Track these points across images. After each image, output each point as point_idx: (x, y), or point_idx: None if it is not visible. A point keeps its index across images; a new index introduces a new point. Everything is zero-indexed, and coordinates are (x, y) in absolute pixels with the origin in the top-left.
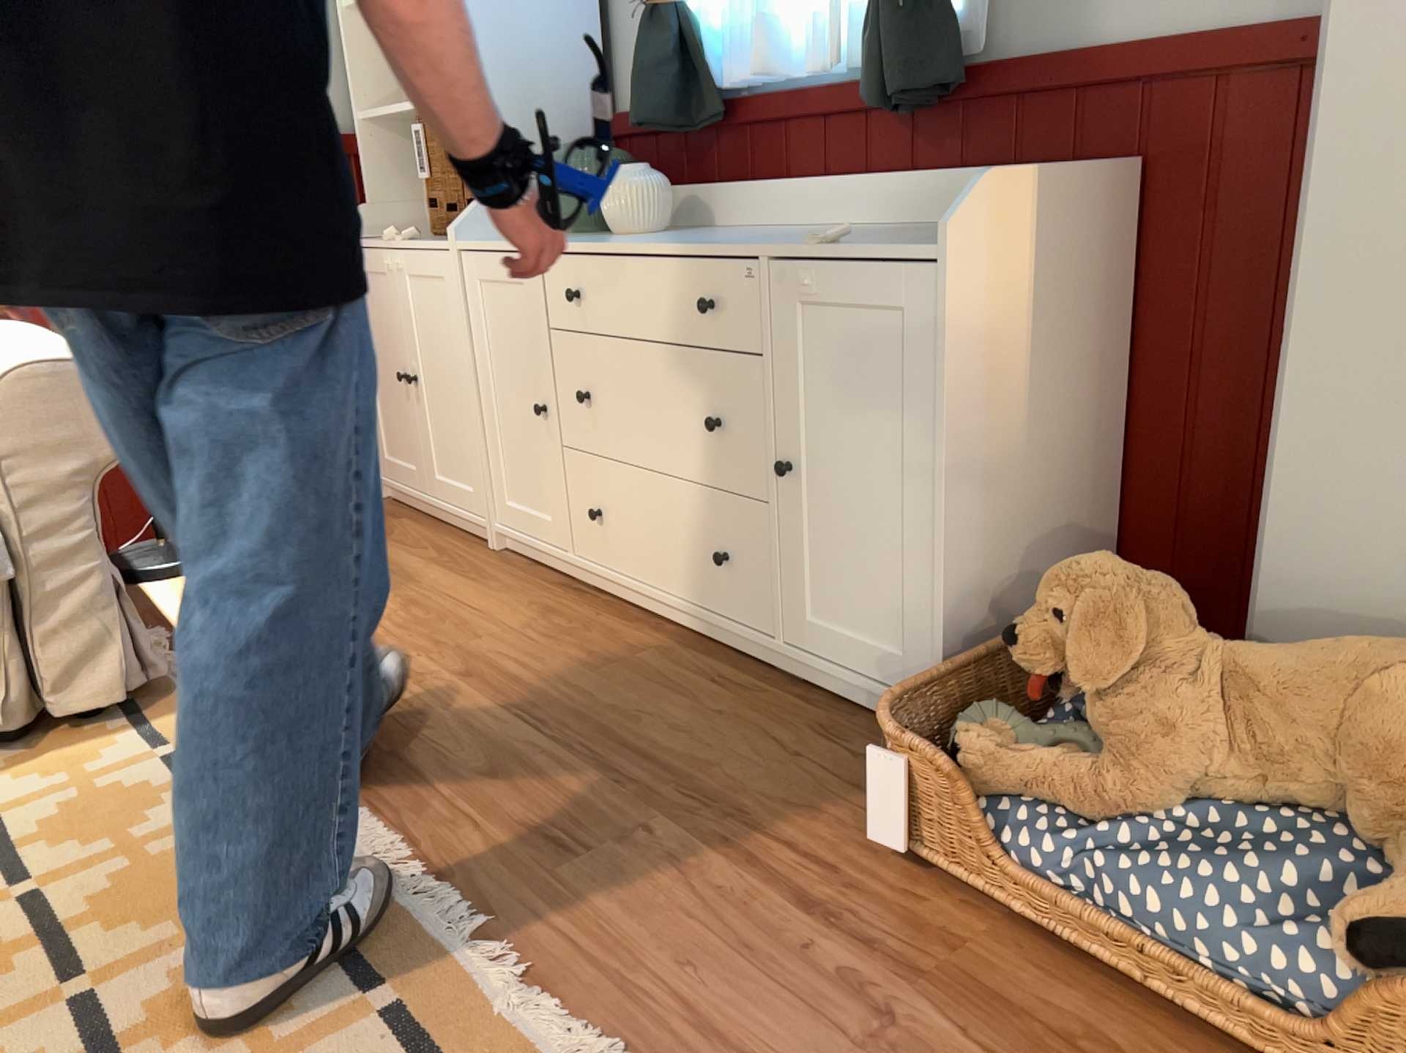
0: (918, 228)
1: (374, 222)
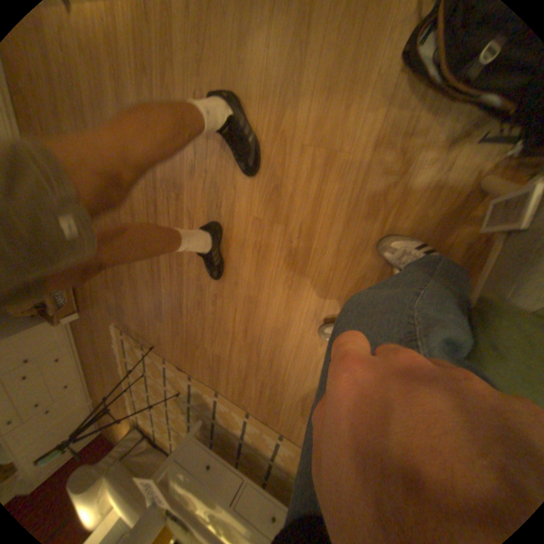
0: None
1: None
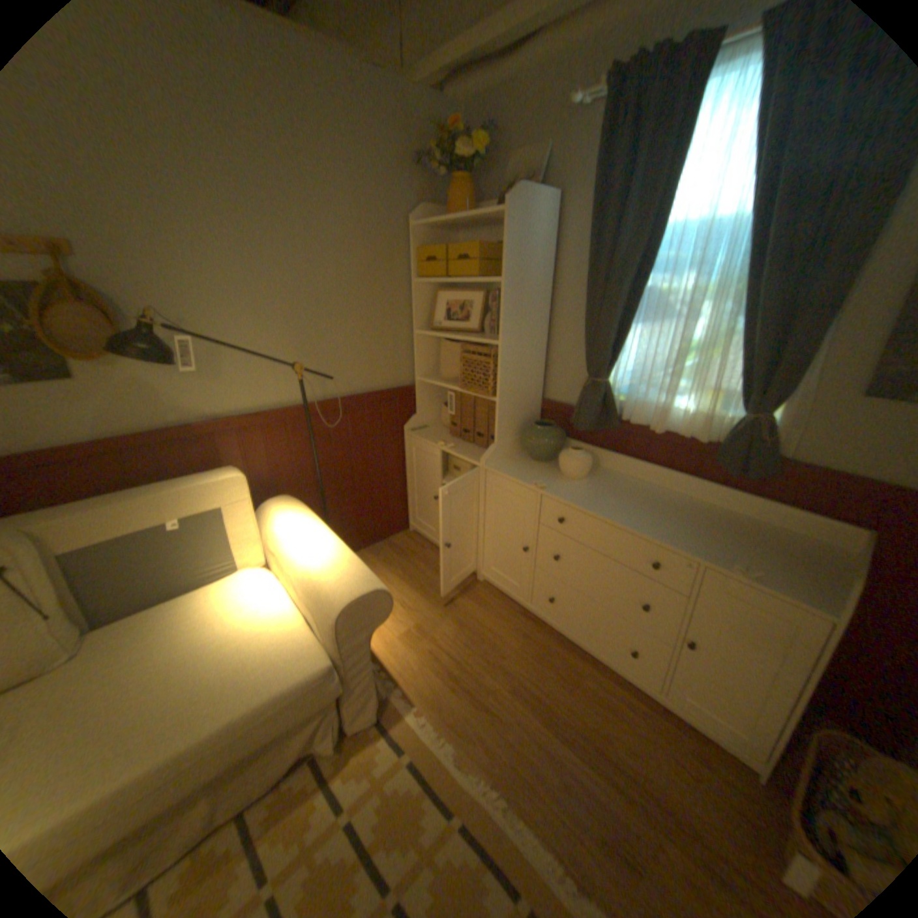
0: (738, 519)
1: (419, 421)
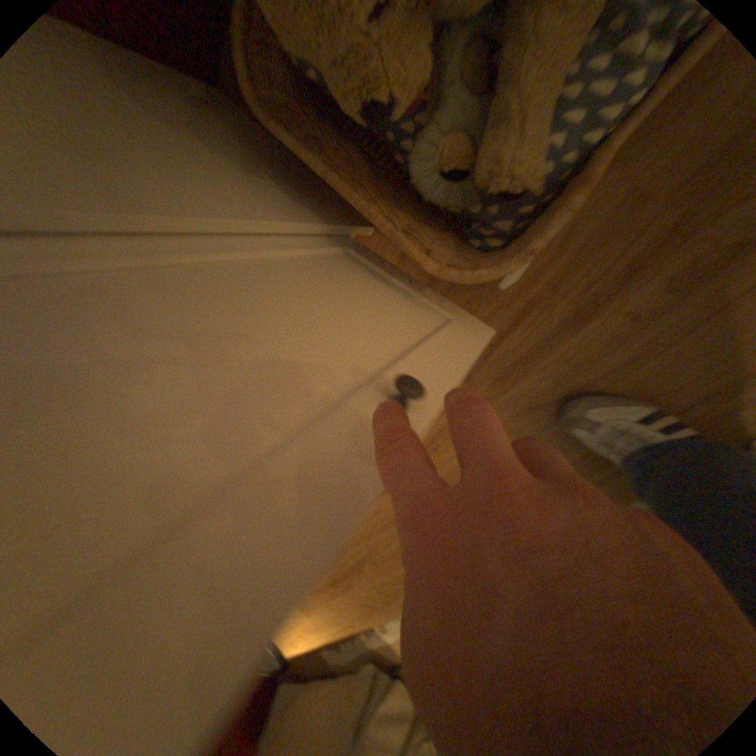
0: None
1: None
